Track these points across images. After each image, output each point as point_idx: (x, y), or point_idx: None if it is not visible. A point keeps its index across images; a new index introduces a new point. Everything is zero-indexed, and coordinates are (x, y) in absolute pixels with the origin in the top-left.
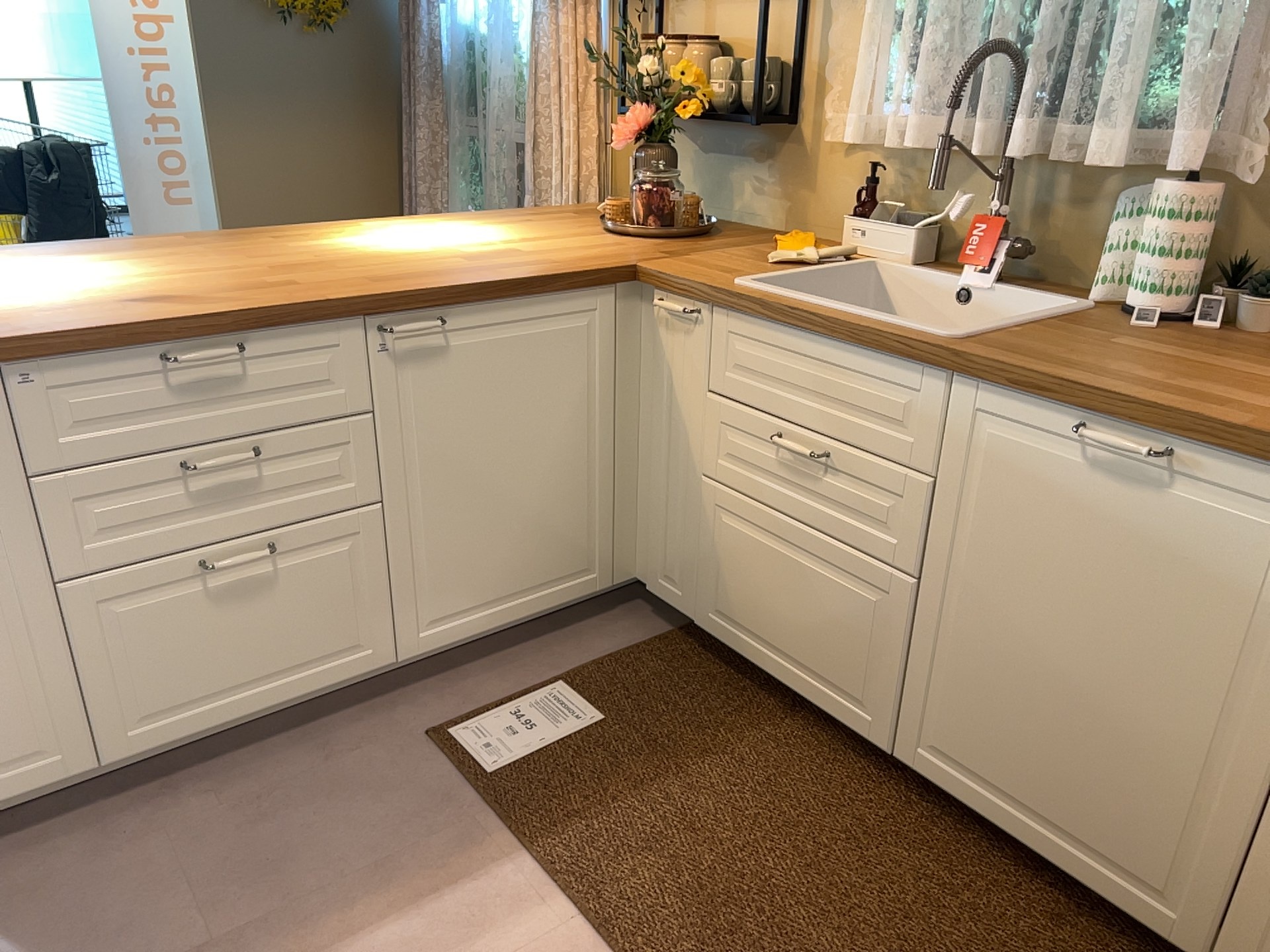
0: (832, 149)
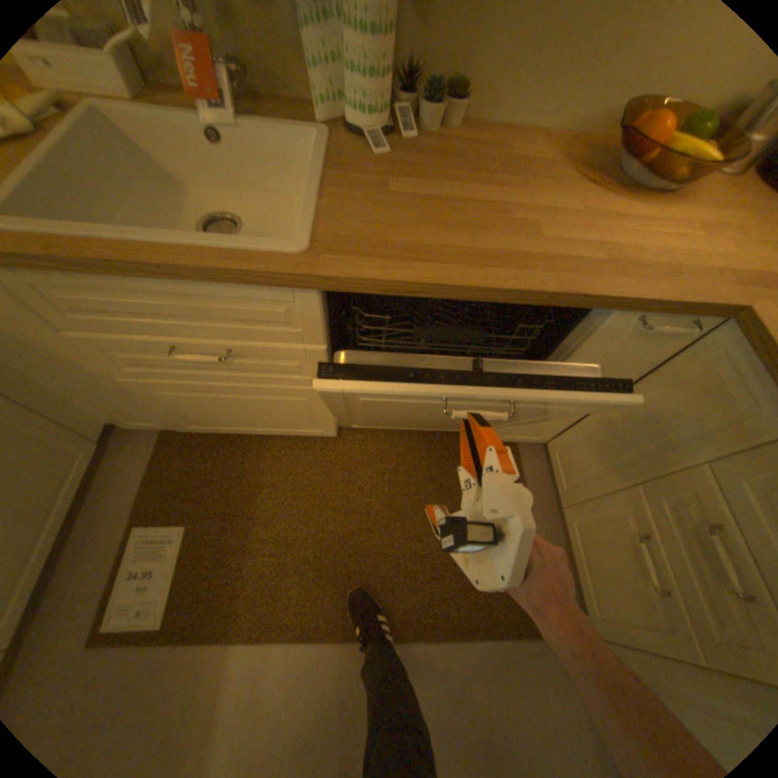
0: None
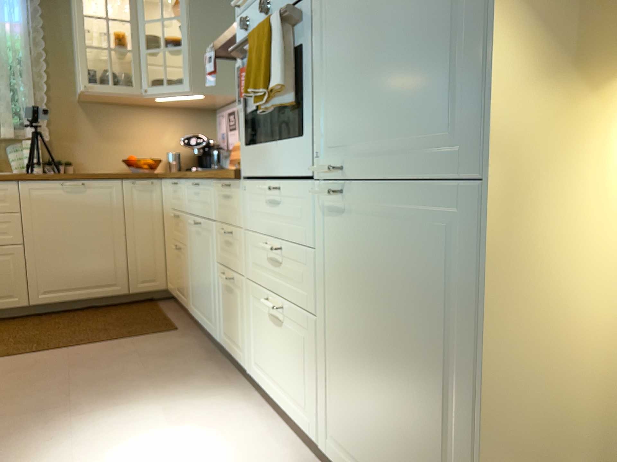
0: None
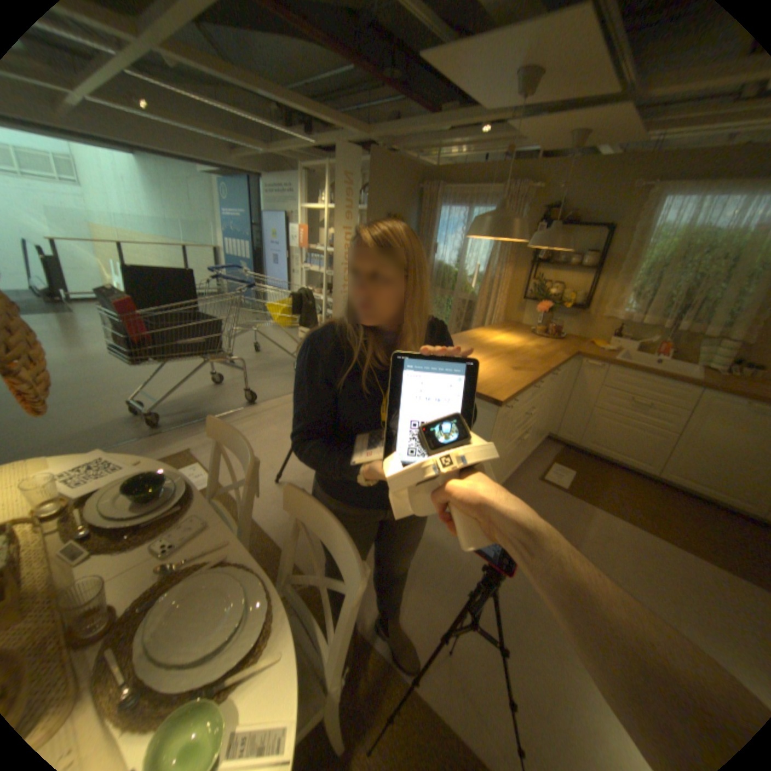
0: (602, 317)
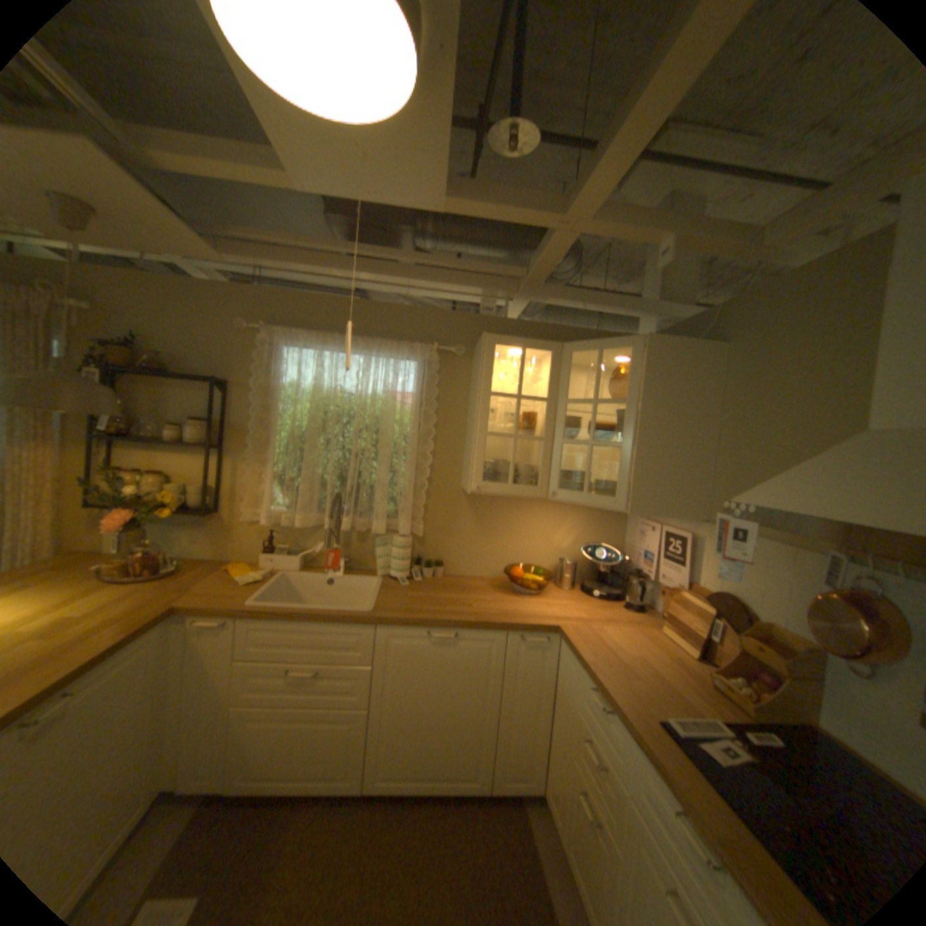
0: (242, 522)
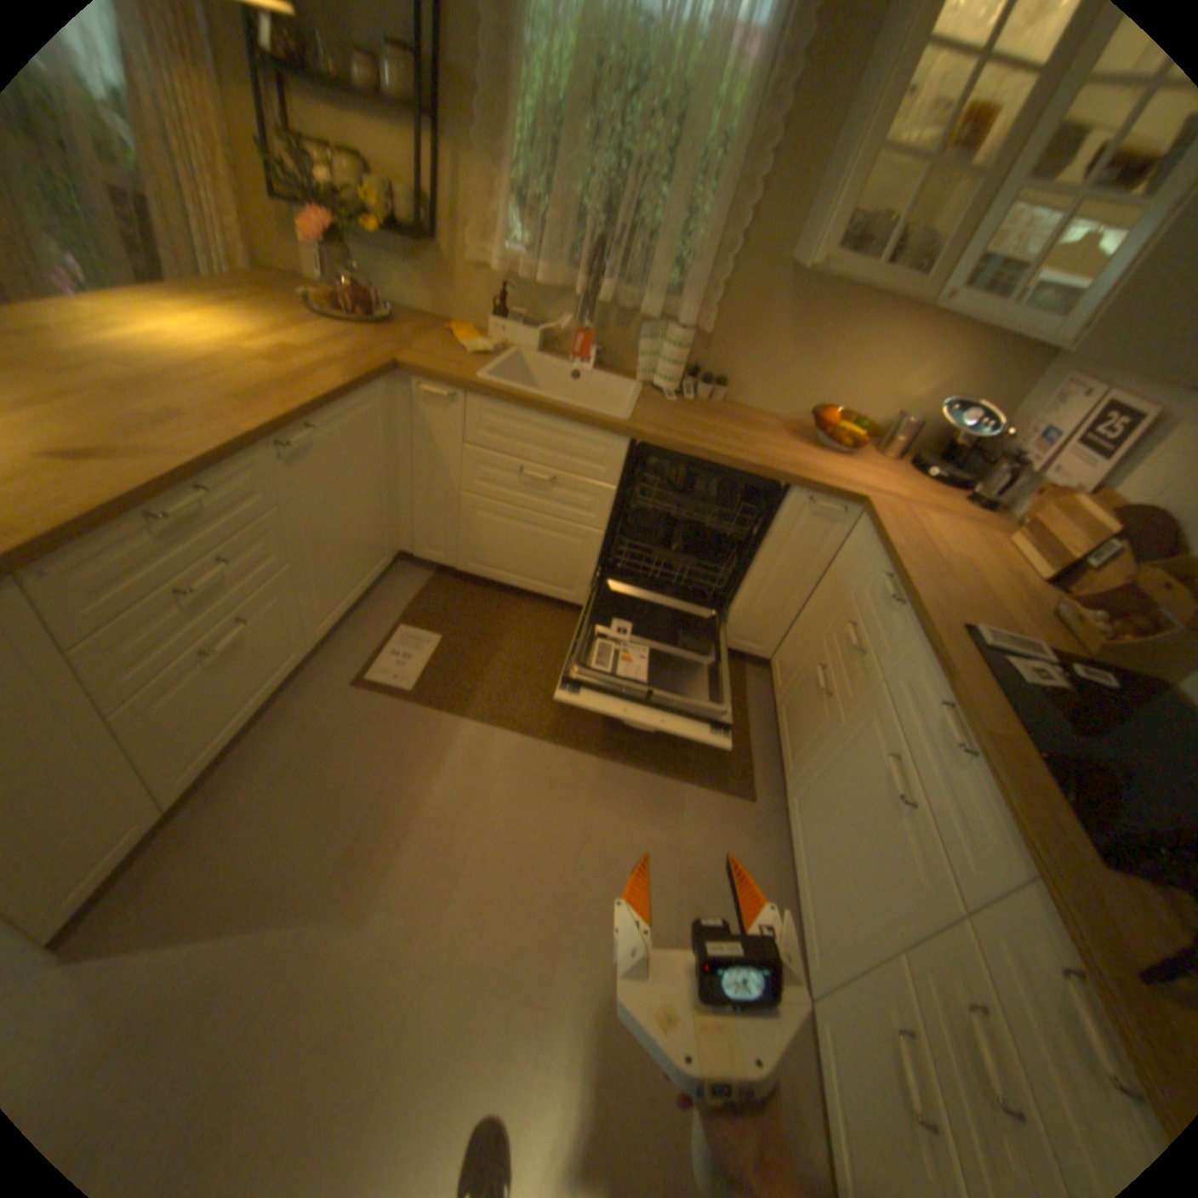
0: (467, 262)
